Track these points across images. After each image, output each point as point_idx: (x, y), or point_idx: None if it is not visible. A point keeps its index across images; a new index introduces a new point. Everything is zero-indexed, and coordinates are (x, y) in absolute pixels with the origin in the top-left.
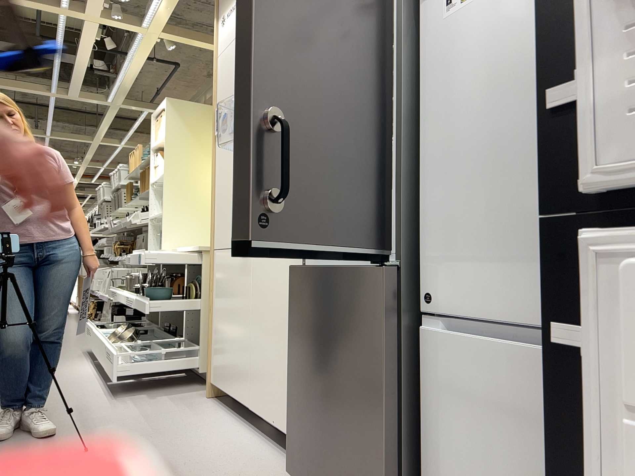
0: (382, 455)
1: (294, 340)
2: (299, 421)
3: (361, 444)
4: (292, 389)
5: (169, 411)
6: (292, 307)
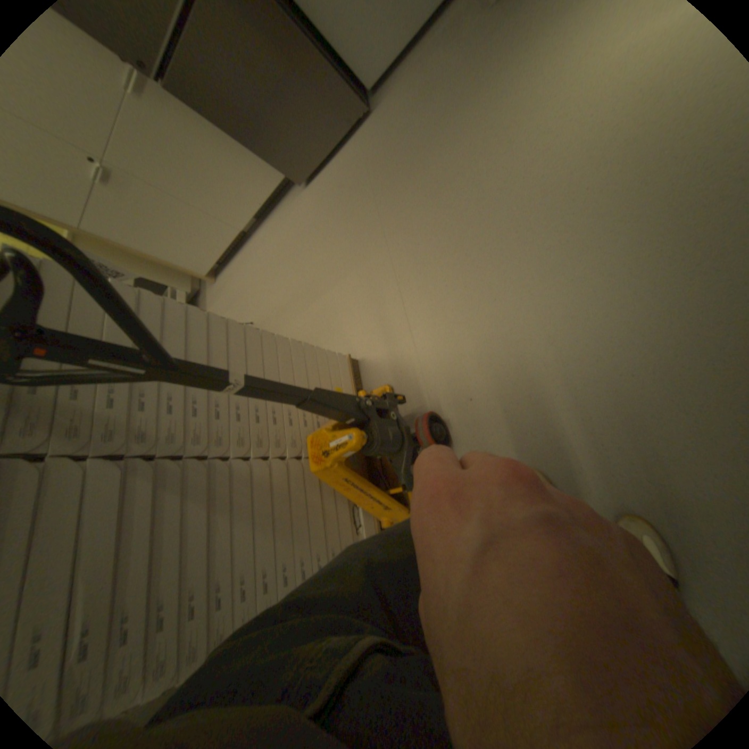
0: (324, 68)
1: (224, 119)
2: (275, 152)
3: (312, 84)
4: (255, 147)
5: (224, 299)
6: (197, 106)
